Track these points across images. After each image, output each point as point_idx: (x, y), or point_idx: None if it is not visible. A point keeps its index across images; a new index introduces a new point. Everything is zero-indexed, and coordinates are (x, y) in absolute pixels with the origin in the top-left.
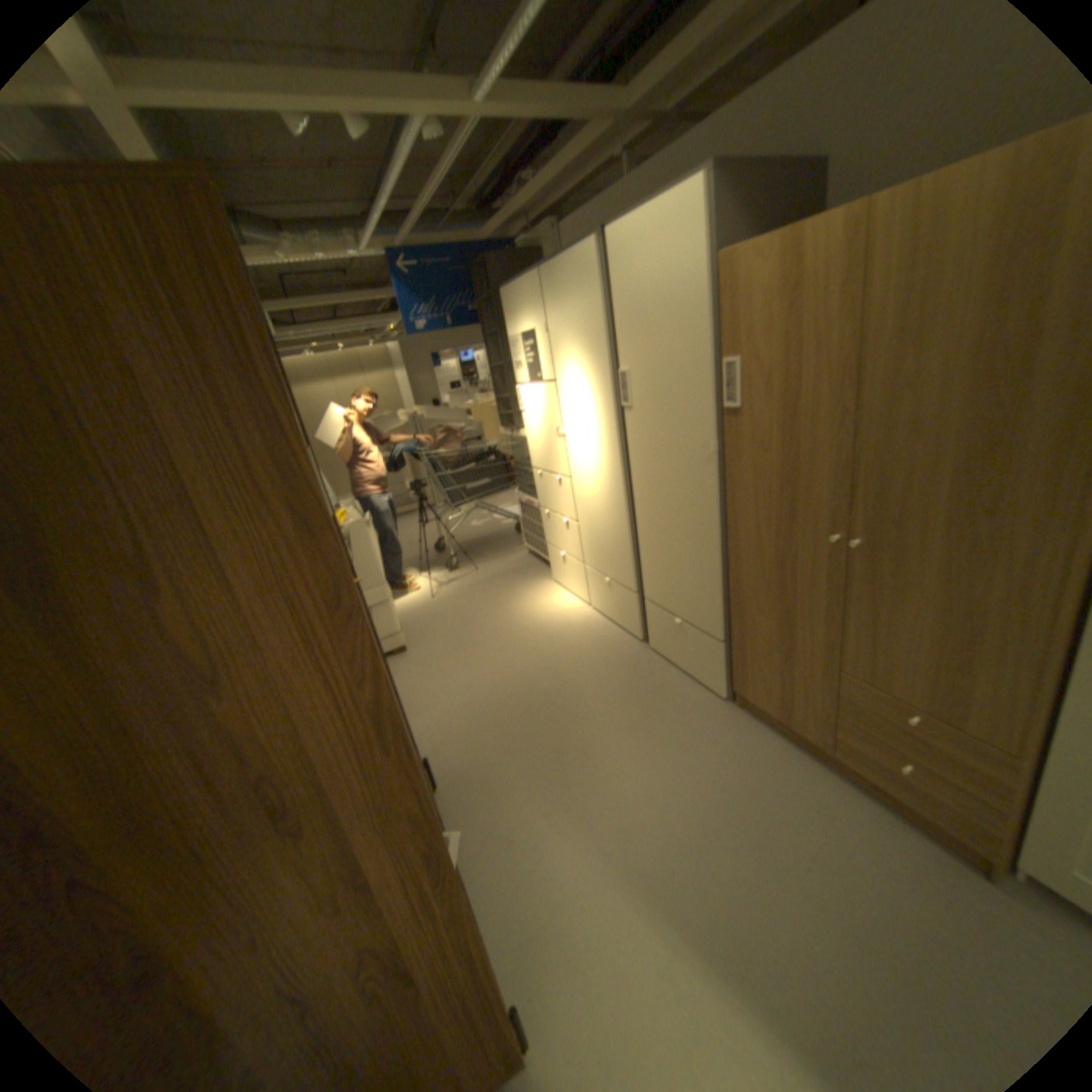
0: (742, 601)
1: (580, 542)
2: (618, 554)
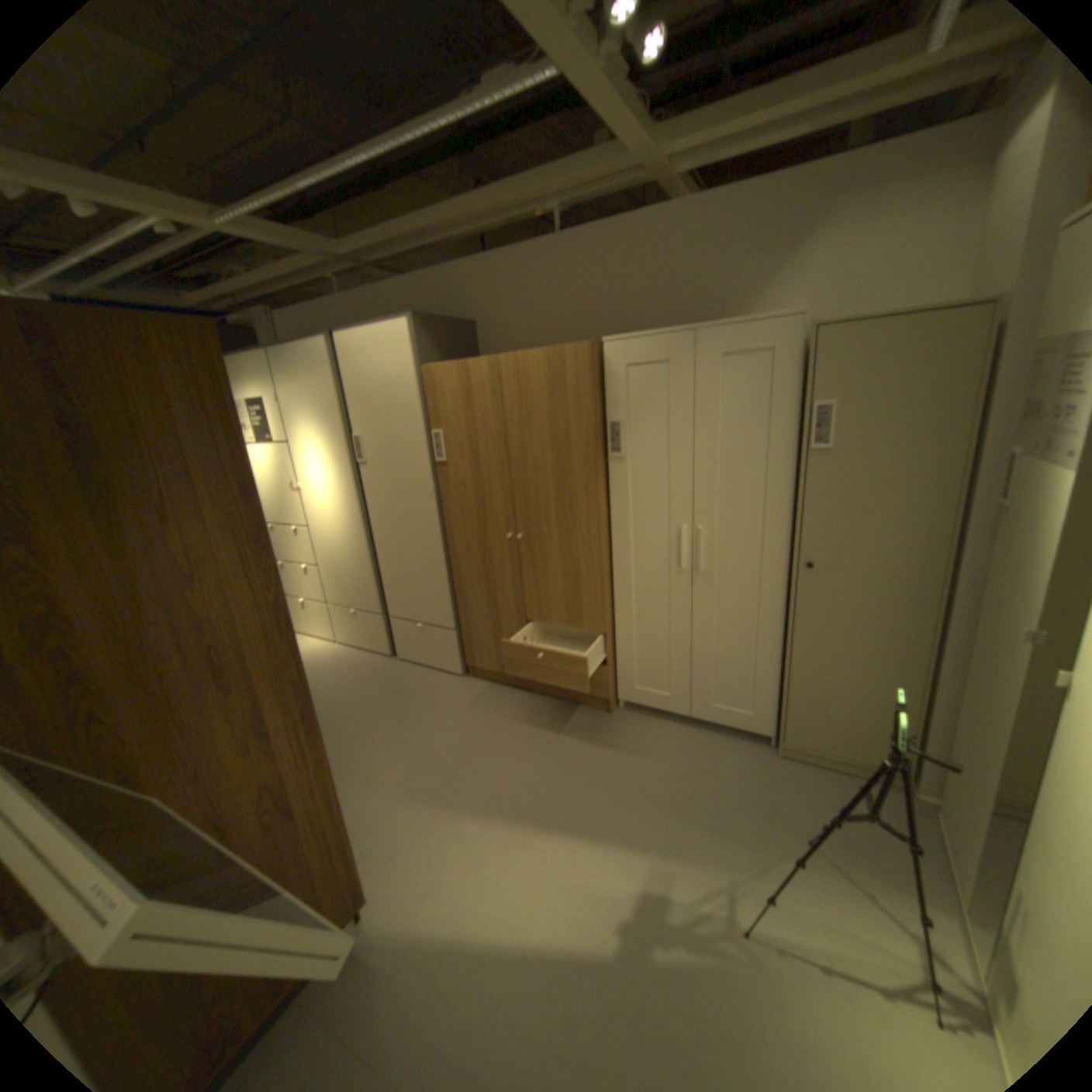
0: (464, 593)
1: (322, 583)
2: (362, 584)
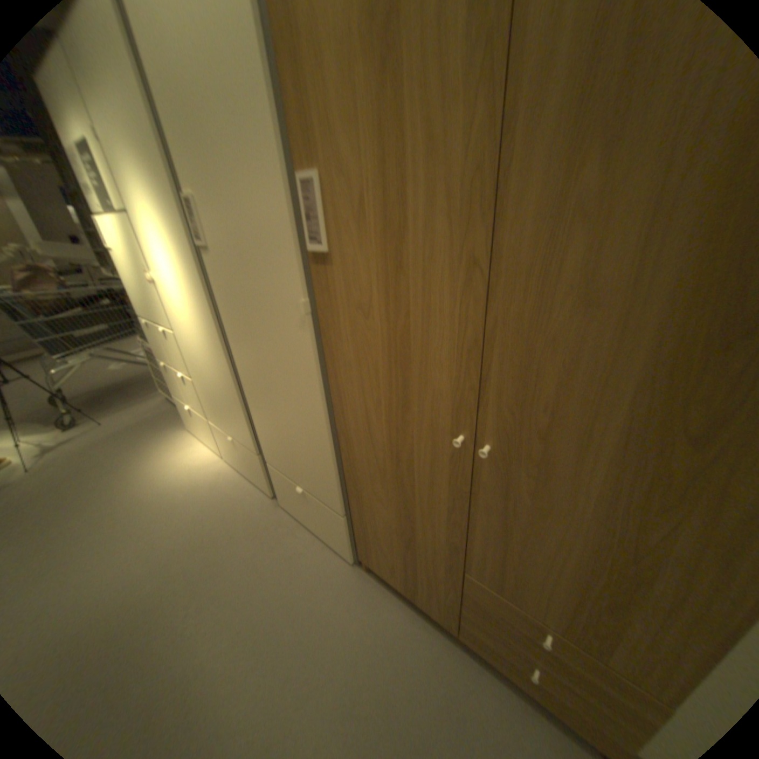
0: (357, 482)
1: (198, 396)
2: (233, 414)
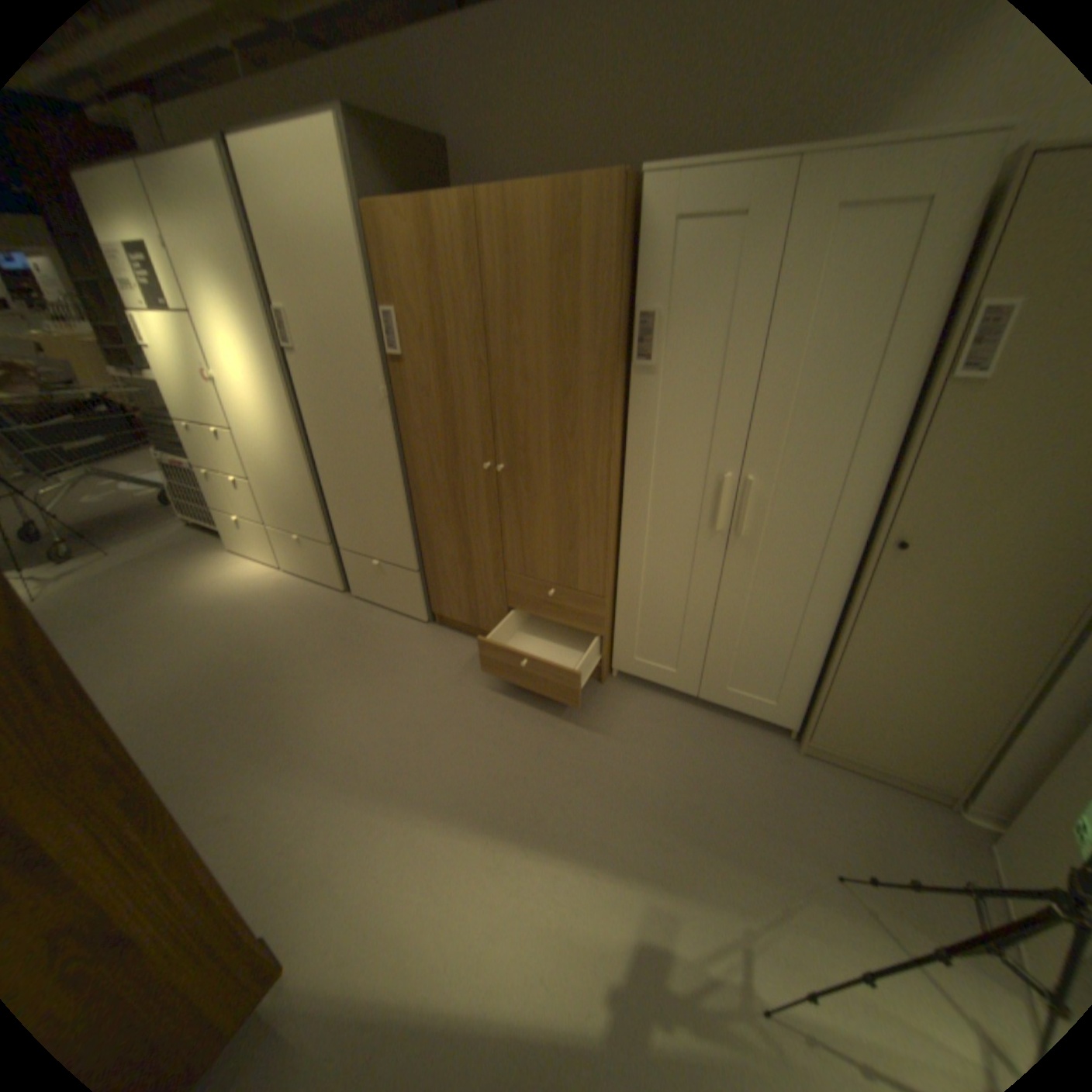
0: (428, 532)
1: (256, 502)
2: (304, 508)
